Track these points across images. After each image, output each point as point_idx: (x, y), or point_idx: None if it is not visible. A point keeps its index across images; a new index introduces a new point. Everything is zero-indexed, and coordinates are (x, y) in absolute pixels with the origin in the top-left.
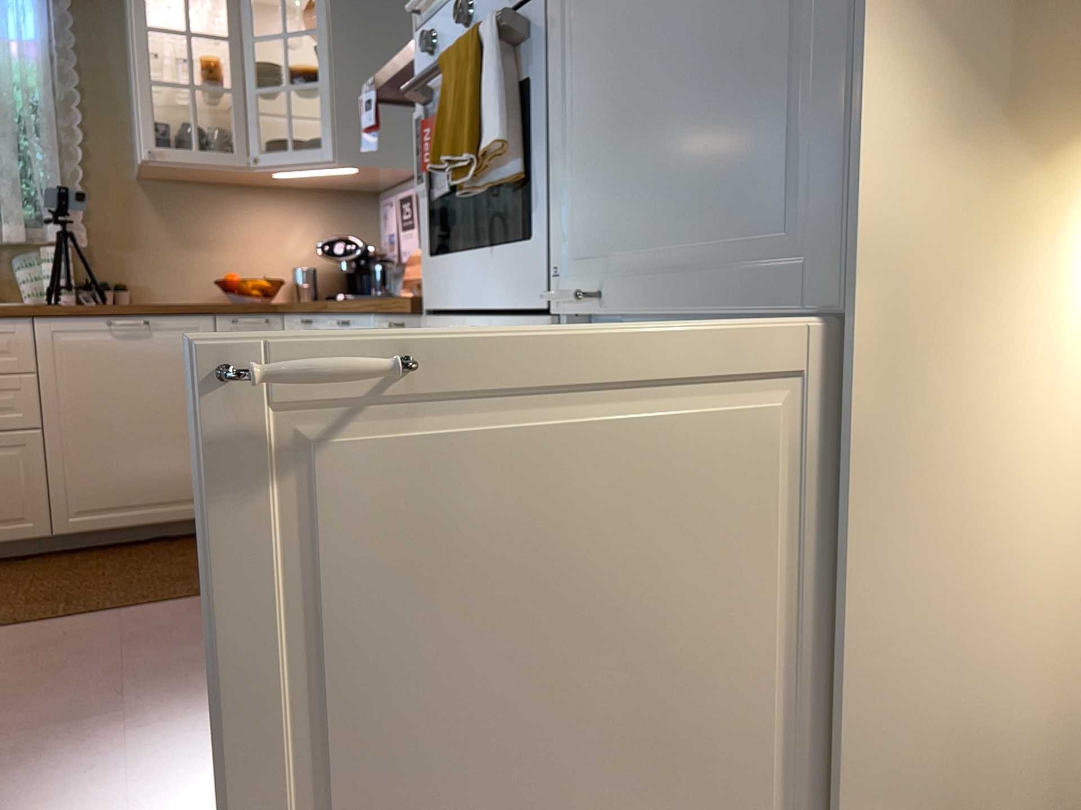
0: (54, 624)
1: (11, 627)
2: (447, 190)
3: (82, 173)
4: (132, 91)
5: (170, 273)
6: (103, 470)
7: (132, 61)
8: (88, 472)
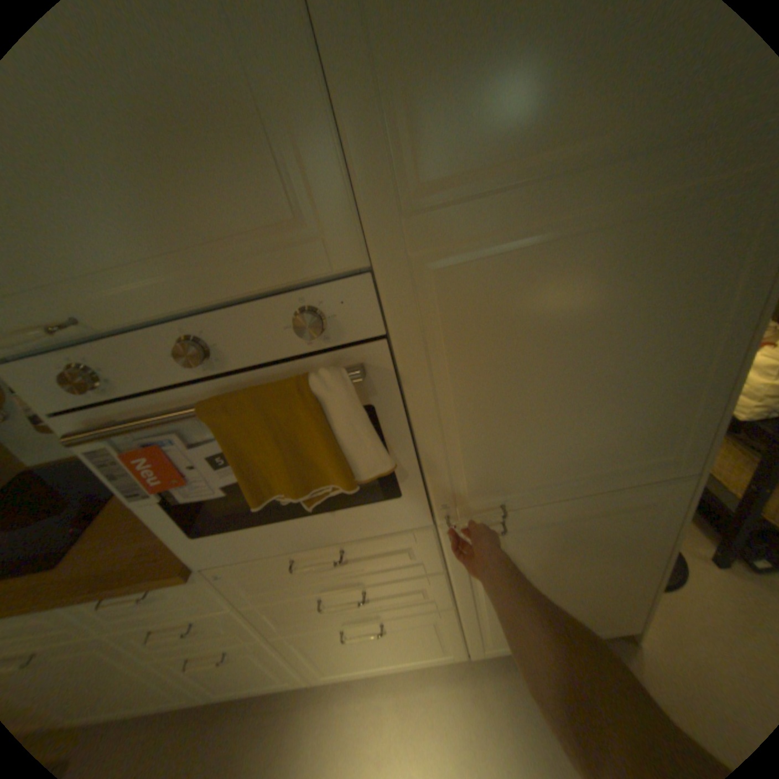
0: None
1: None
2: (209, 496)
3: None
4: None
5: None
6: None
7: None
8: None
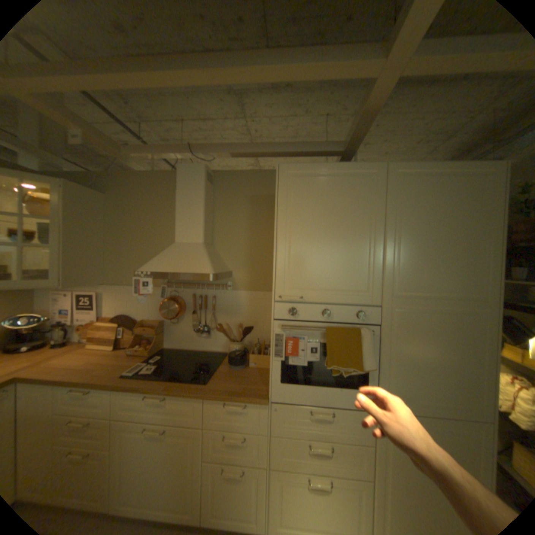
0: None
1: None
2: (301, 365)
3: None
4: None
5: None
6: None
7: None
8: None
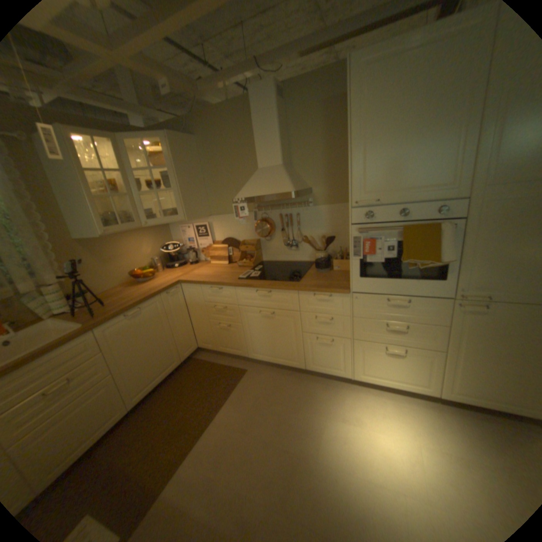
0: (198, 444)
1: (185, 458)
2: (378, 261)
3: (50, 245)
4: (62, 198)
5: (102, 277)
6: (139, 374)
7: (77, 187)
8: (134, 379)
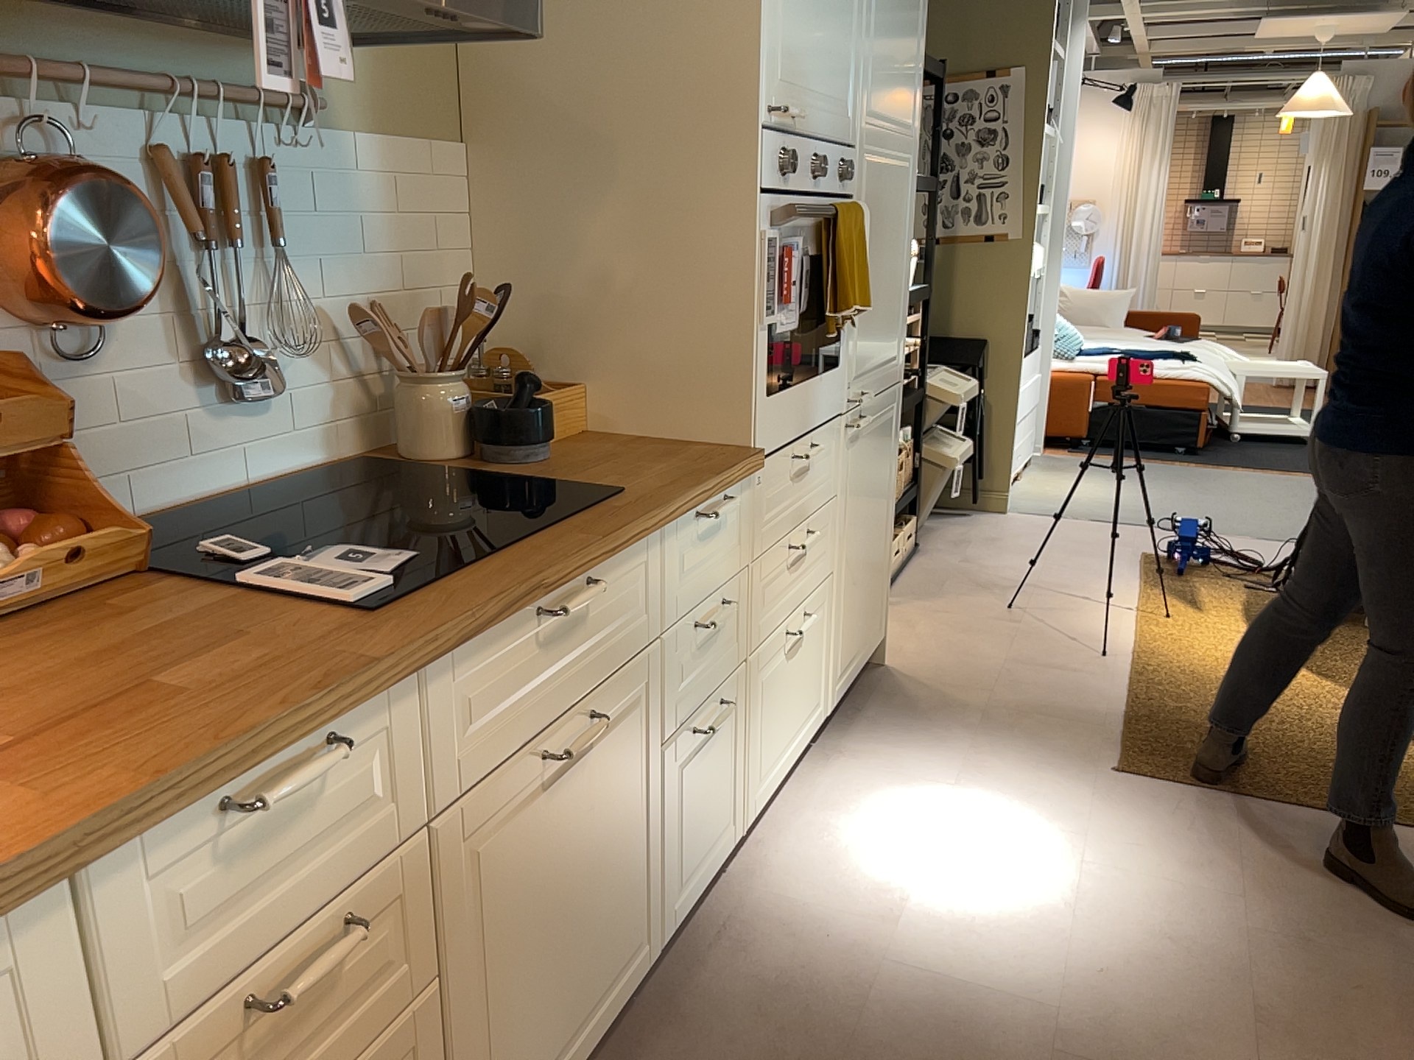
0: None
1: None
2: (793, 325)
3: None
4: None
5: None
6: None
7: None
8: None
